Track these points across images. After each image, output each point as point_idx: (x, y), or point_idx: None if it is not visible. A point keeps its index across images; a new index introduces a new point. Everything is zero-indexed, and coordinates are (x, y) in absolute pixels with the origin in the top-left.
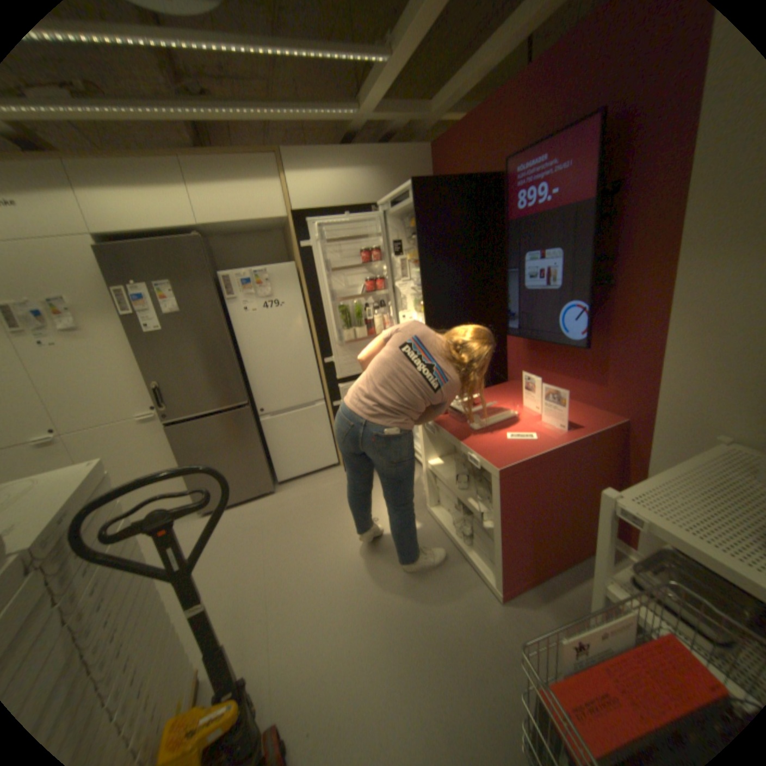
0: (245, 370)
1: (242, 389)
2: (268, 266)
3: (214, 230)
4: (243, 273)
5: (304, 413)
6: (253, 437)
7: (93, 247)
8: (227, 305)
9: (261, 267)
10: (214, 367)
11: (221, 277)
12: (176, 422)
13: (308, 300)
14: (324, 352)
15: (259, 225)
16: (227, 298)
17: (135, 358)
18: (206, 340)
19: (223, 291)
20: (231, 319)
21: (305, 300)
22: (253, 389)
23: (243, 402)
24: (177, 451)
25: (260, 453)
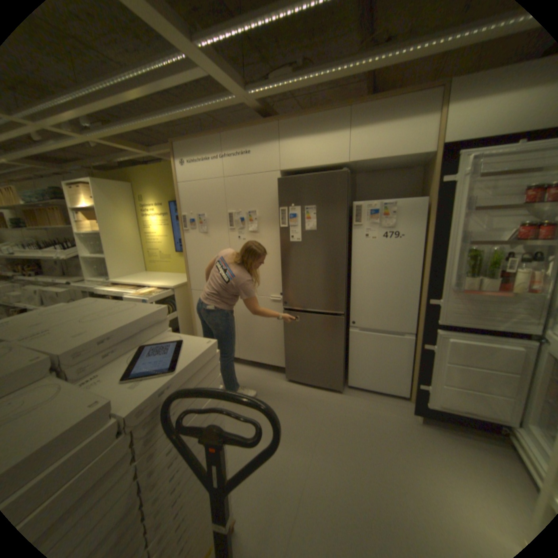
0: (351, 285)
1: (343, 301)
2: (400, 199)
3: (361, 167)
4: (375, 204)
5: (390, 339)
6: (339, 342)
7: (278, 179)
8: (353, 230)
9: (392, 200)
10: (327, 278)
11: (355, 206)
12: (291, 309)
13: (432, 235)
14: (432, 291)
15: (403, 161)
16: (355, 224)
17: (281, 258)
18: (328, 255)
19: (353, 218)
20: (352, 241)
21: (428, 235)
22: (352, 303)
23: (341, 312)
24: (286, 329)
25: (341, 357)
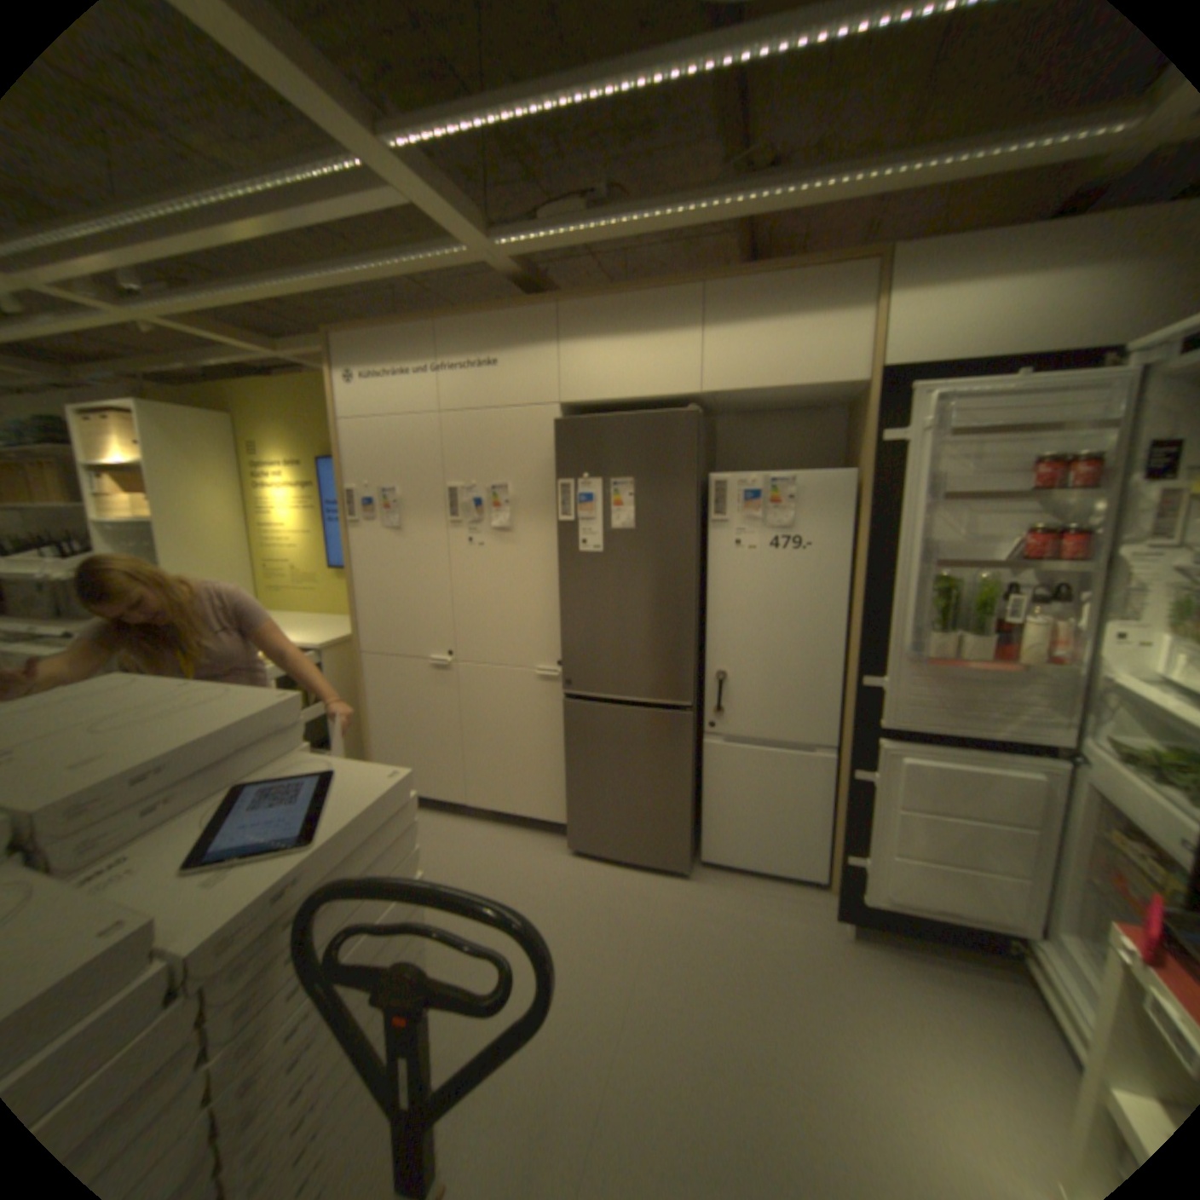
0: (706, 646)
1: (688, 679)
2: (801, 472)
3: (725, 404)
4: (752, 480)
5: (787, 759)
6: (682, 768)
7: (554, 421)
8: (708, 531)
9: (786, 473)
10: (656, 631)
11: (713, 482)
12: (580, 696)
13: (864, 546)
14: (866, 659)
15: (807, 395)
16: (712, 520)
17: (559, 586)
18: (657, 583)
19: (709, 507)
20: (708, 555)
21: (858, 545)
22: (707, 684)
23: (684, 703)
24: (569, 741)
25: (686, 800)
